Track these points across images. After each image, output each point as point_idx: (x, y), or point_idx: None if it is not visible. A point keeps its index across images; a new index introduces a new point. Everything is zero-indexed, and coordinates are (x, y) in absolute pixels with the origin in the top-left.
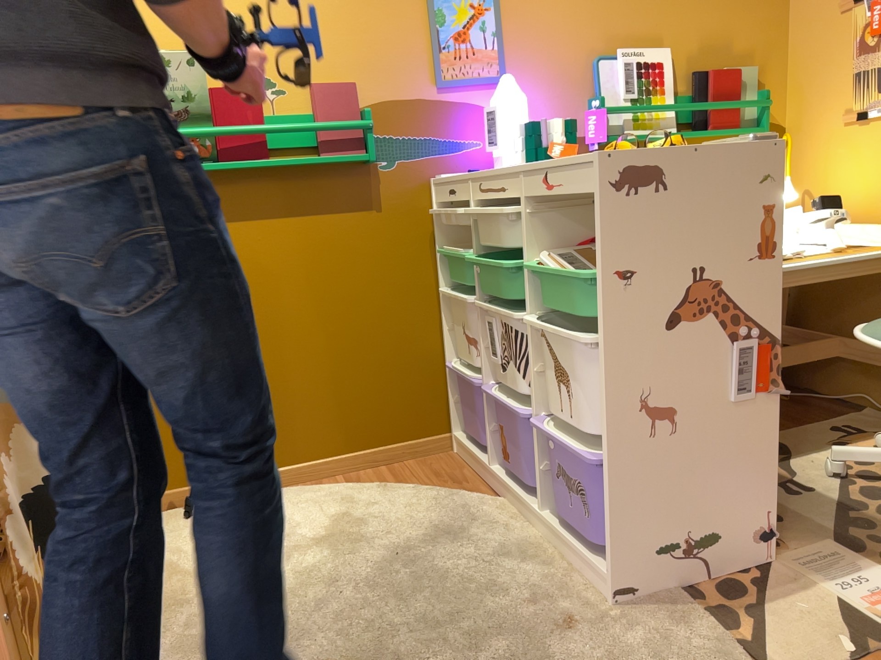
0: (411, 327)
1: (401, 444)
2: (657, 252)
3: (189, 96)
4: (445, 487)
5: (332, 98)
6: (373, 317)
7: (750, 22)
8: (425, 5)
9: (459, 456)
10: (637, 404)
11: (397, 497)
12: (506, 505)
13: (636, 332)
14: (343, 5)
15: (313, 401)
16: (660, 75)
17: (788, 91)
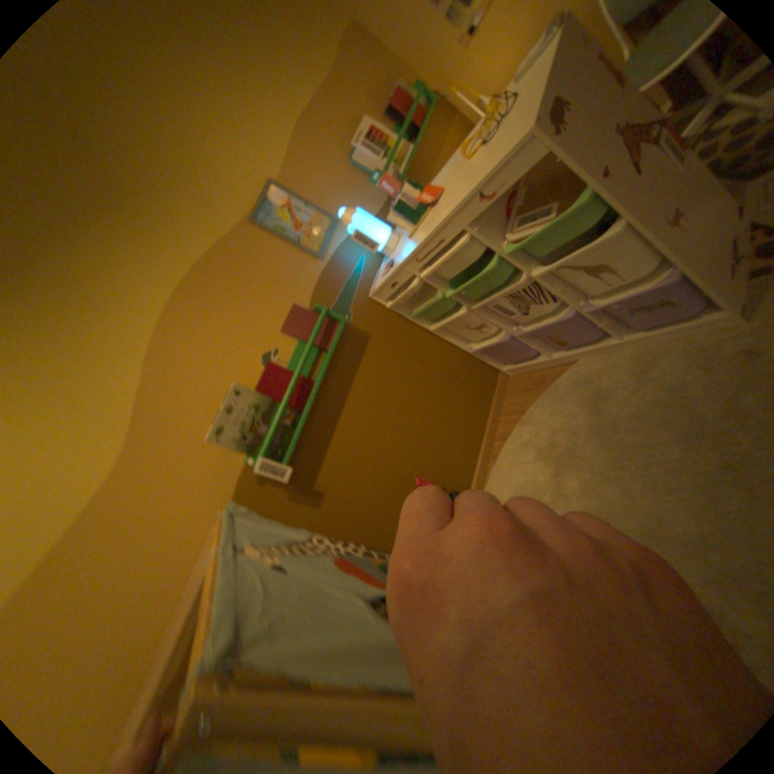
0: (441, 358)
1: (494, 401)
2: (602, 139)
3: (255, 405)
4: (544, 389)
5: (296, 321)
6: (426, 375)
7: (373, 60)
8: (267, 231)
9: (520, 374)
10: (670, 223)
11: (541, 417)
12: (588, 359)
13: (637, 190)
14: (241, 279)
15: (453, 435)
16: (378, 130)
17: (420, 71)
